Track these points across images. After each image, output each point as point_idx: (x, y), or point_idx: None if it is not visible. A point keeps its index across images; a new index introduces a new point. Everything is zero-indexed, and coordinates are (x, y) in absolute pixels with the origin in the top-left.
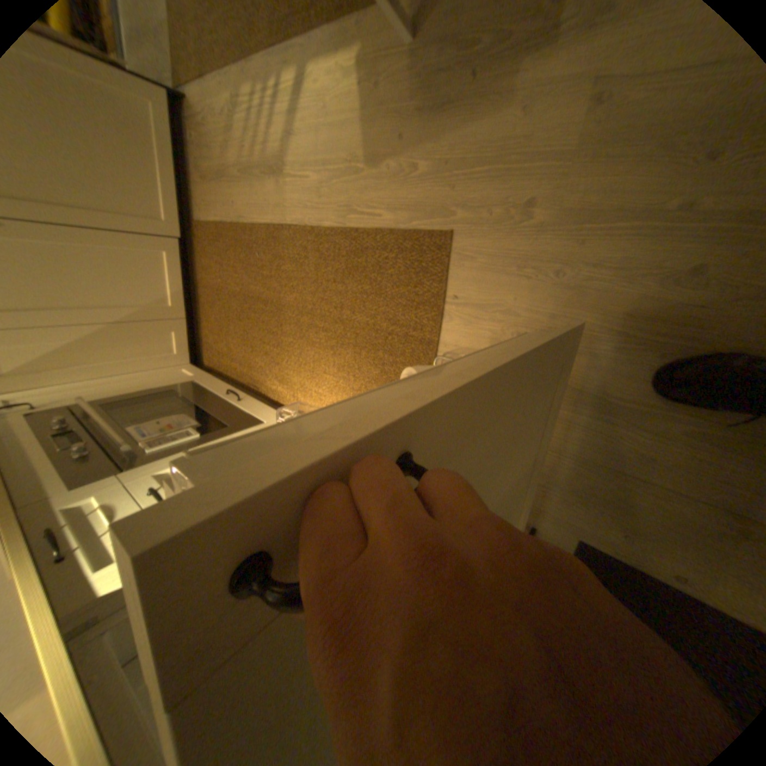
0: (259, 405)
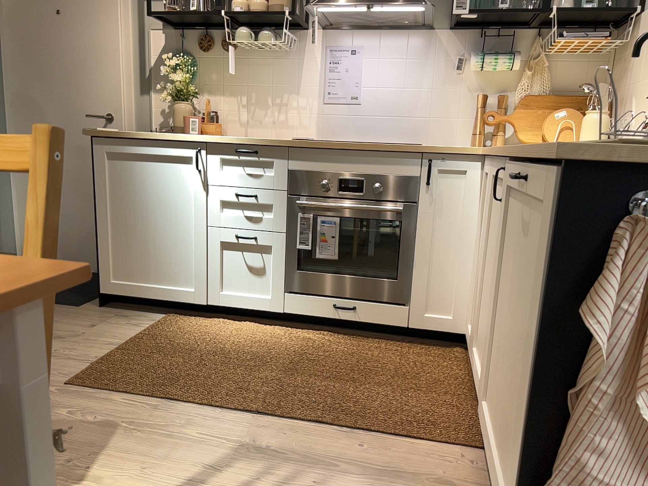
0: (314, 307)
